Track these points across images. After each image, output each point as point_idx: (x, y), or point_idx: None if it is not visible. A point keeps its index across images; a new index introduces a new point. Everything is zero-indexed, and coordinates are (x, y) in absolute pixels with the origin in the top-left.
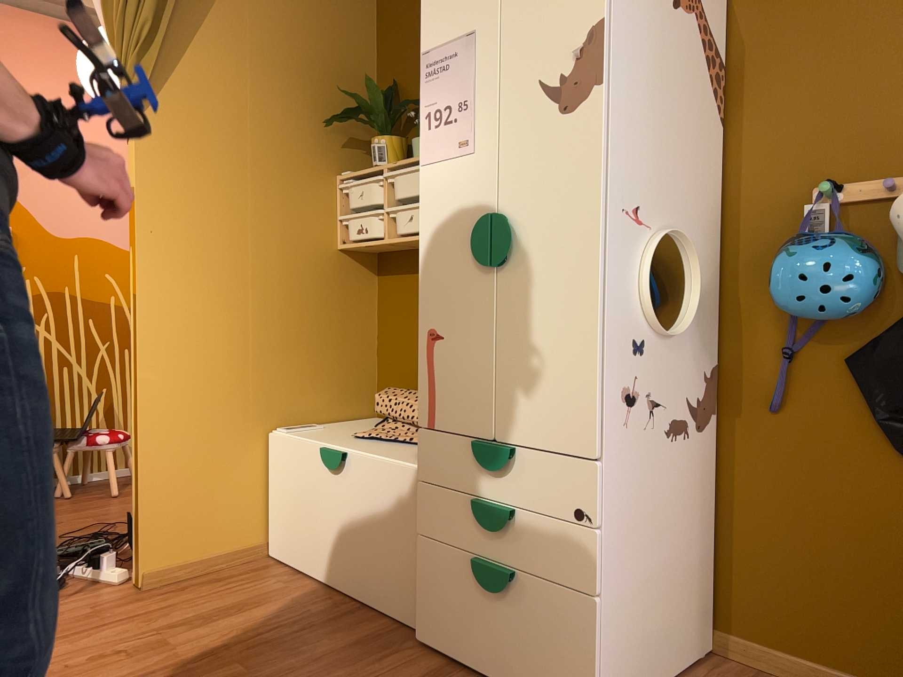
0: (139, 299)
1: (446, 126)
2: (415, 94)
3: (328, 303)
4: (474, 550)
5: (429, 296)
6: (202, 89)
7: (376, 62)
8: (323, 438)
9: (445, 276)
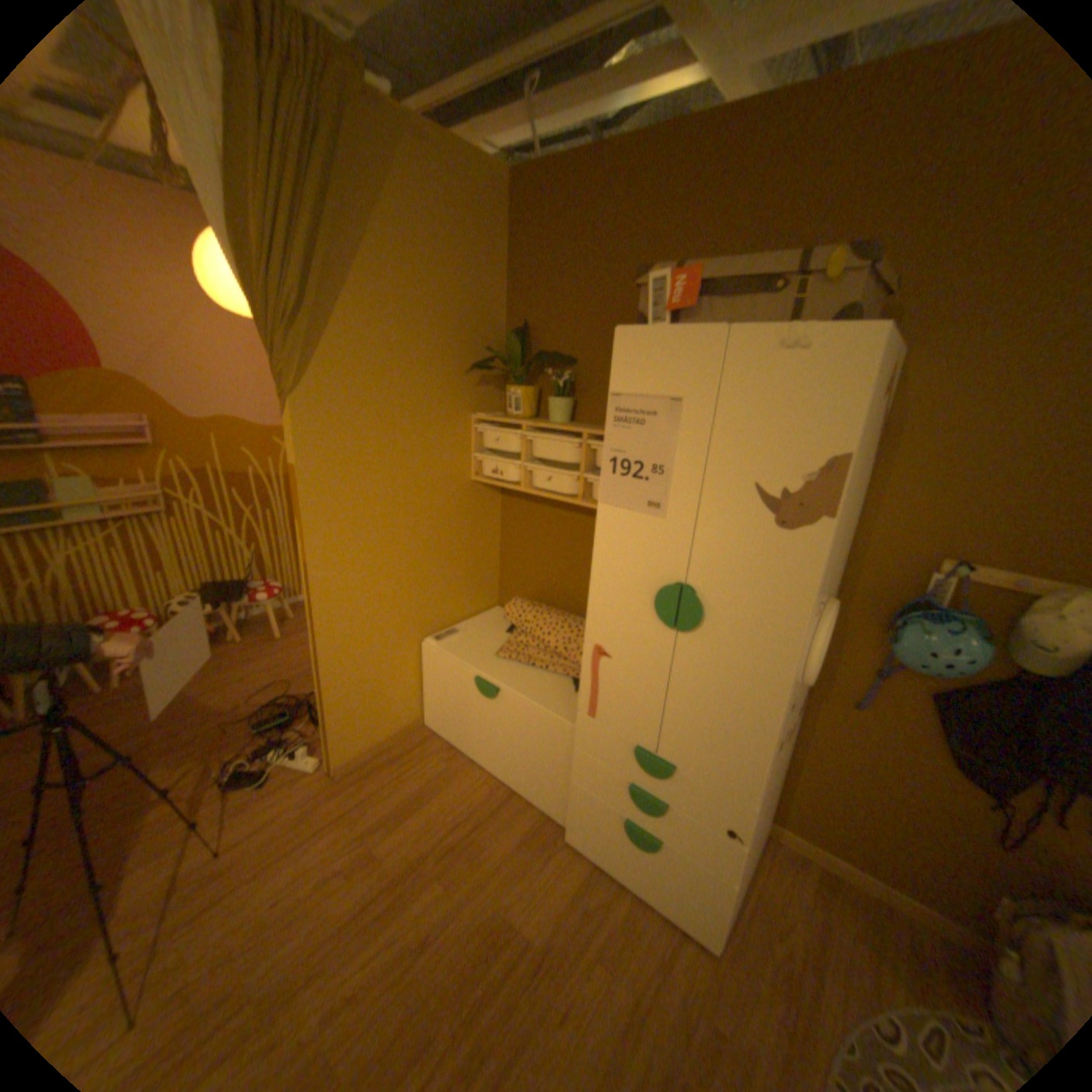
0: (309, 568)
1: (634, 480)
2: (547, 341)
3: (465, 528)
4: (626, 814)
5: (599, 619)
6: (350, 352)
7: (506, 294)
8: (473, 658)
9: (619, 612)
